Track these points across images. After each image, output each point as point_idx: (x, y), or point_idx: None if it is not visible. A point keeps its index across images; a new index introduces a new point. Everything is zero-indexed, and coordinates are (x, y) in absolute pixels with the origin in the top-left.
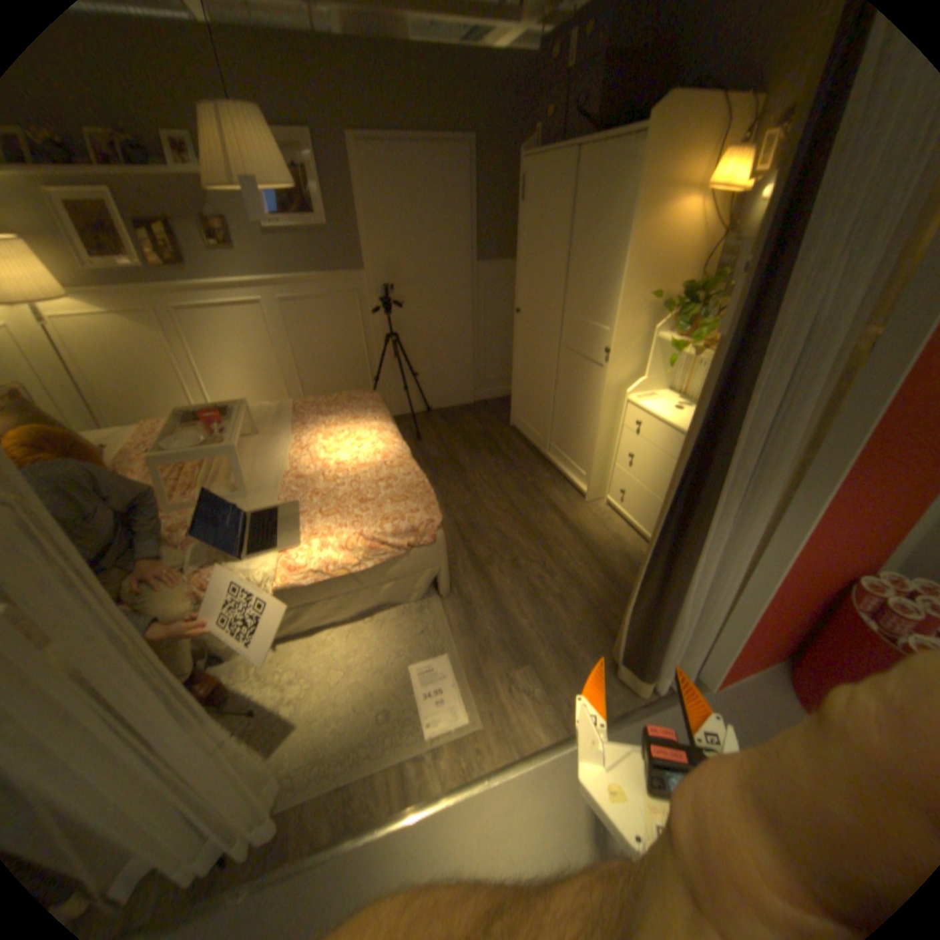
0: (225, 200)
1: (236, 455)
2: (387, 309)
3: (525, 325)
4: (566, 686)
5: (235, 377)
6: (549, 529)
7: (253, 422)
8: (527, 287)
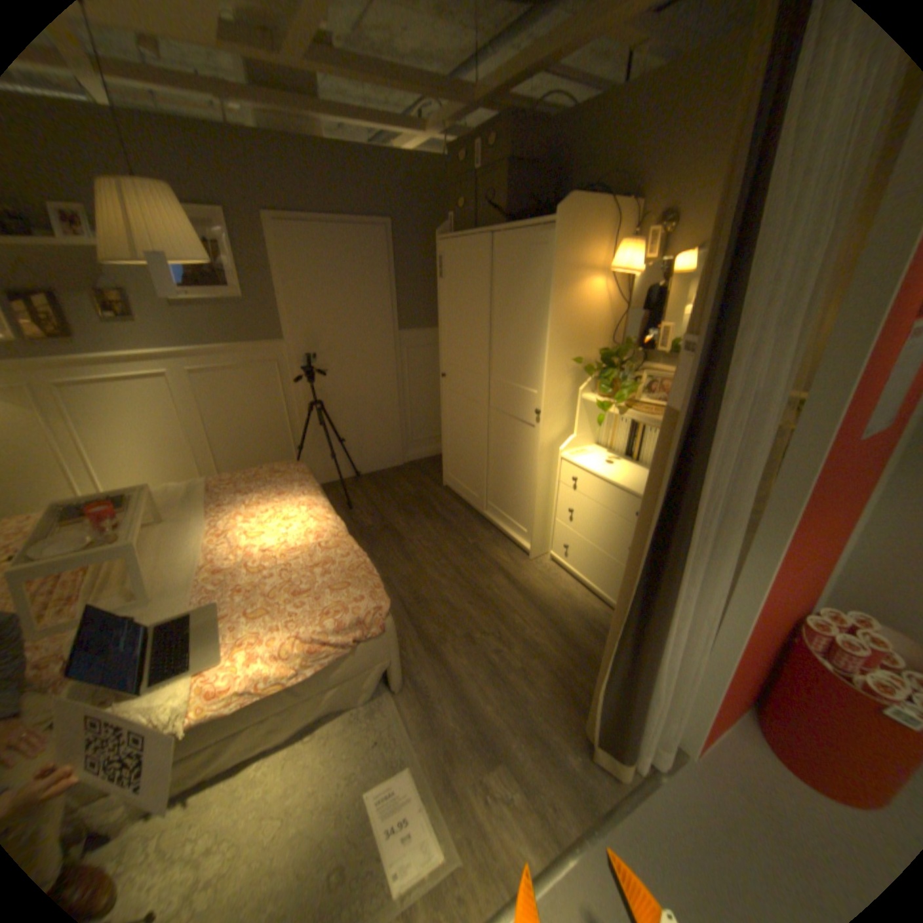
0: (122, 273)
1: (129, 558)
2: (307, 378)
3: (449, 389)
4: (549, 791)
5: (129, 457)
6: (496, 595)
7: (152, 511)
8: (449, 355)
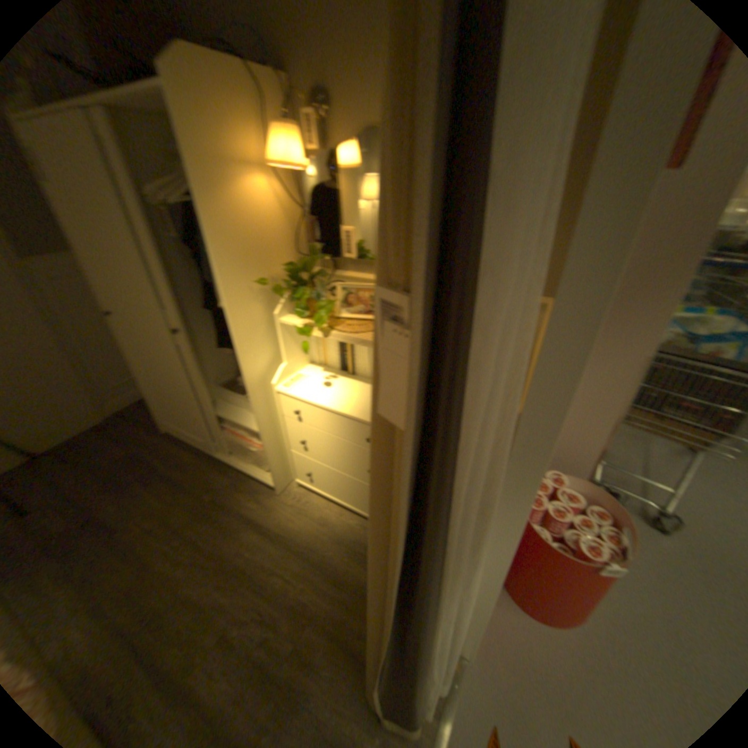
0: None
1: None
2: None
3: (118, 329)
4: None
5: None
6: (245, 560)
7: None
8: (99, 287)
